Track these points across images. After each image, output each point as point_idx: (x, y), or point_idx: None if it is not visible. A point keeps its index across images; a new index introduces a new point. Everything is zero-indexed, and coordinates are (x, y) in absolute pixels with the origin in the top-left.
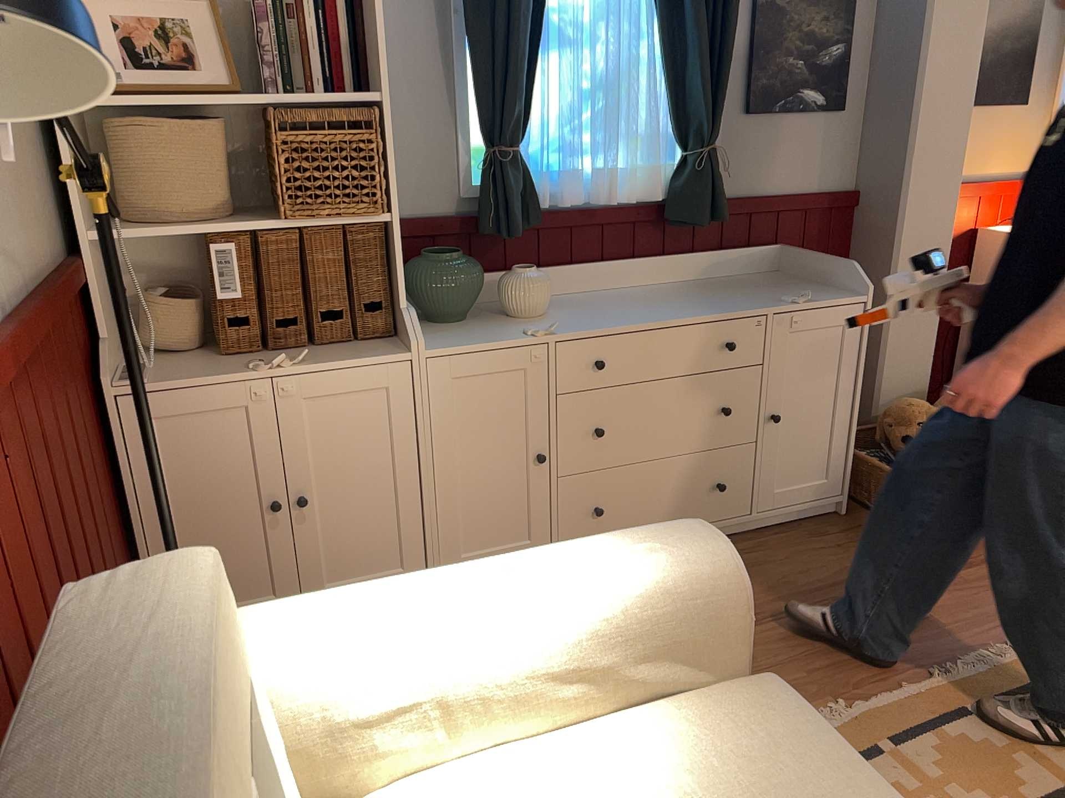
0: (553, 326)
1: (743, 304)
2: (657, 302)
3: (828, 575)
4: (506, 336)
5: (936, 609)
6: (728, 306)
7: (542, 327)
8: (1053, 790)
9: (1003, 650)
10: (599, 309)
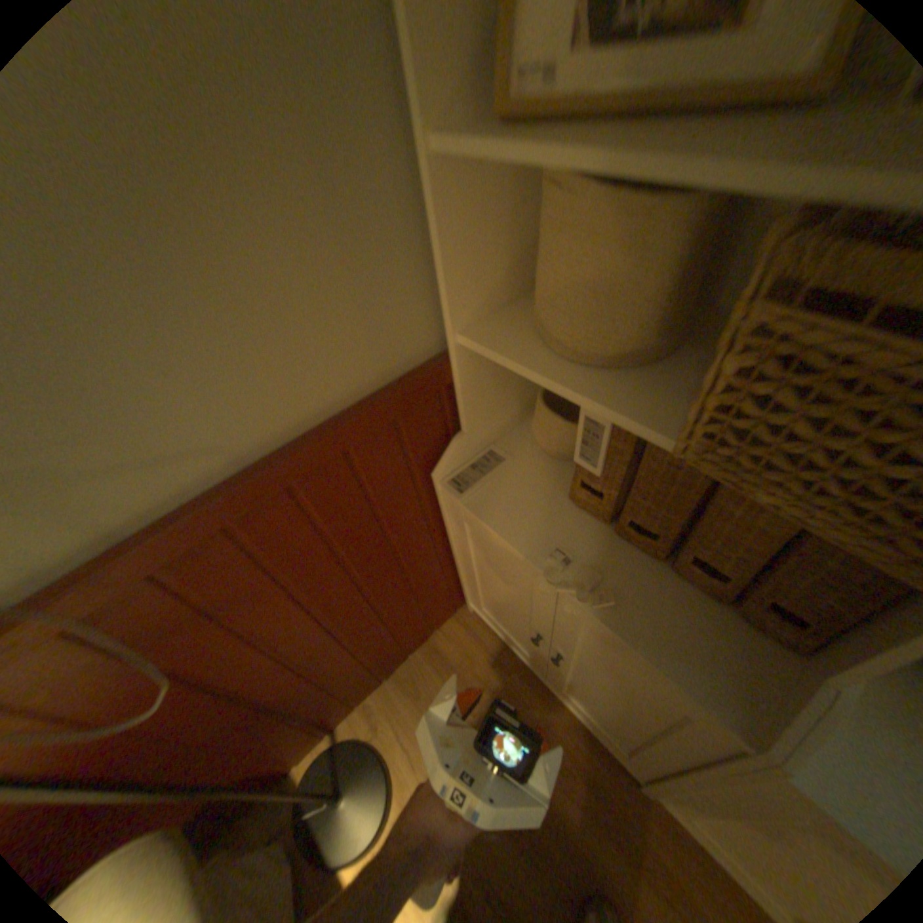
0: None
1: None
2: None
3: None
4: None
5: None
6: None
7: None
8: None
9: None
10: None
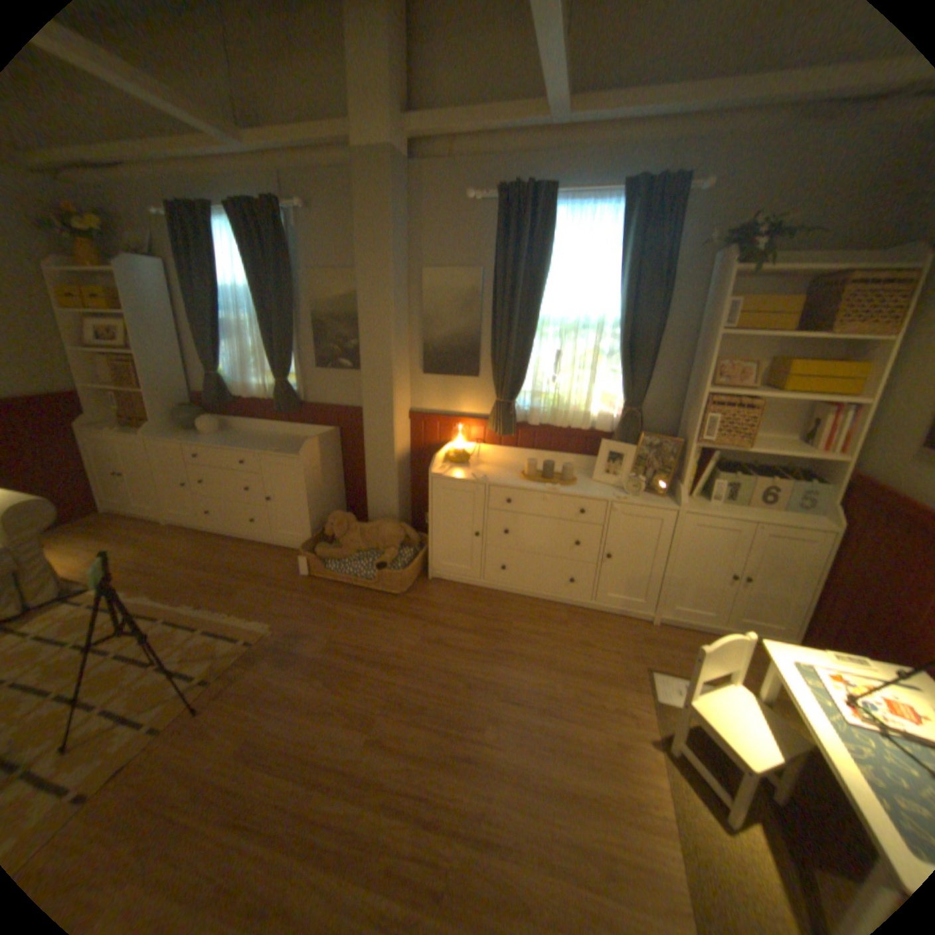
0: (183, 439)
1: (260, 448)
2: (251, 440)
3: (251, 569)
4: (172, 439)
5: (243, 595)
6: (254, 447)
7: (180, 438)
8: (110, 651)
9: (216, 616)
10: (228, 438)
